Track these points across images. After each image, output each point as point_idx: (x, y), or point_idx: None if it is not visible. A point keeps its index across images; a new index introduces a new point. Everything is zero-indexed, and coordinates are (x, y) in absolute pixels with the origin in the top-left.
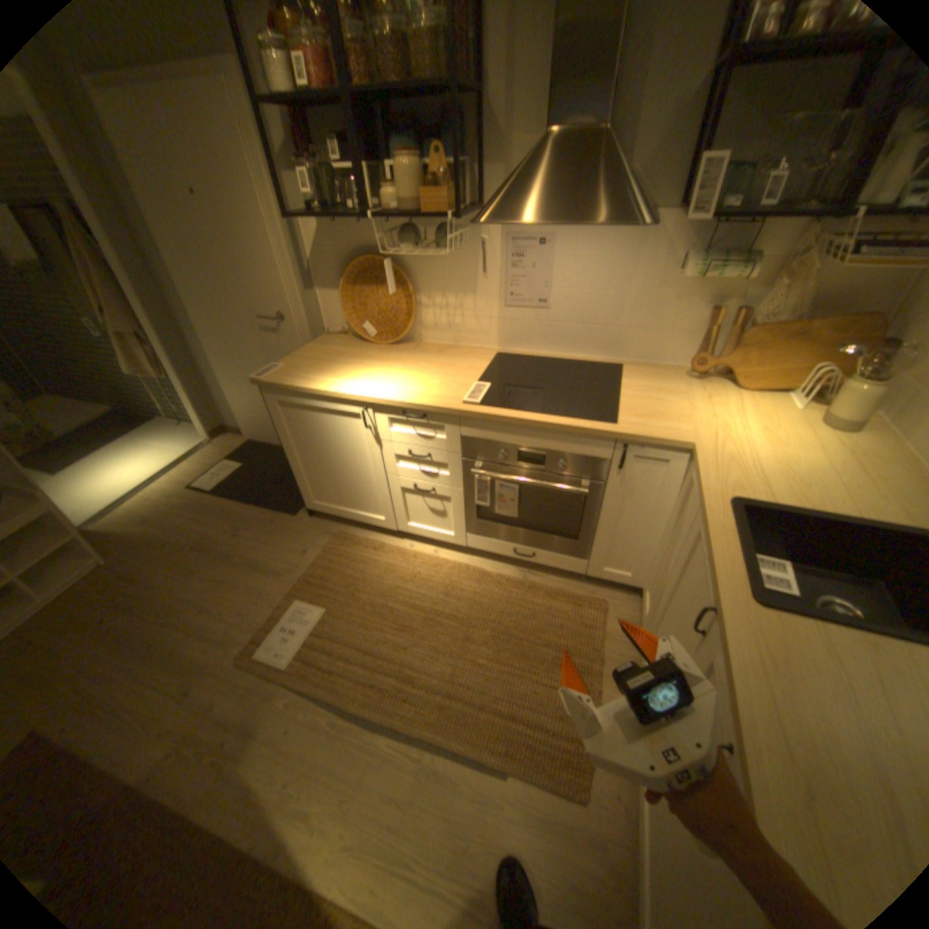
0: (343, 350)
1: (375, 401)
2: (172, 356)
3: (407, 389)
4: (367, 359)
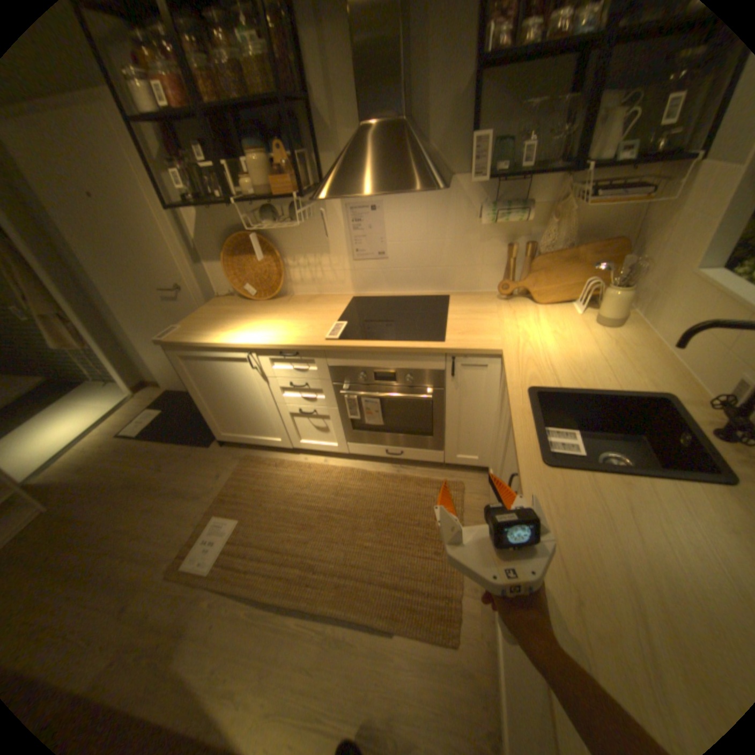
0: (230, 308)
1: (256, 347)
2: (92, 329)
3: (281, 334)
4: (250, 314)
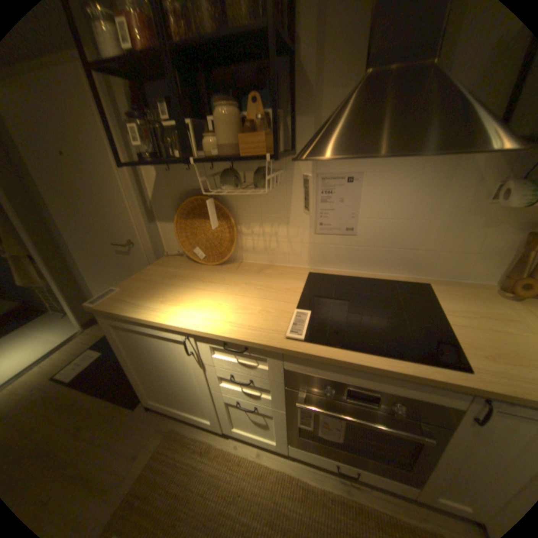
0: (176, 270)
1: (196, 332)
2: (56, 269)
3: (229, 317)
4: (195, 280)
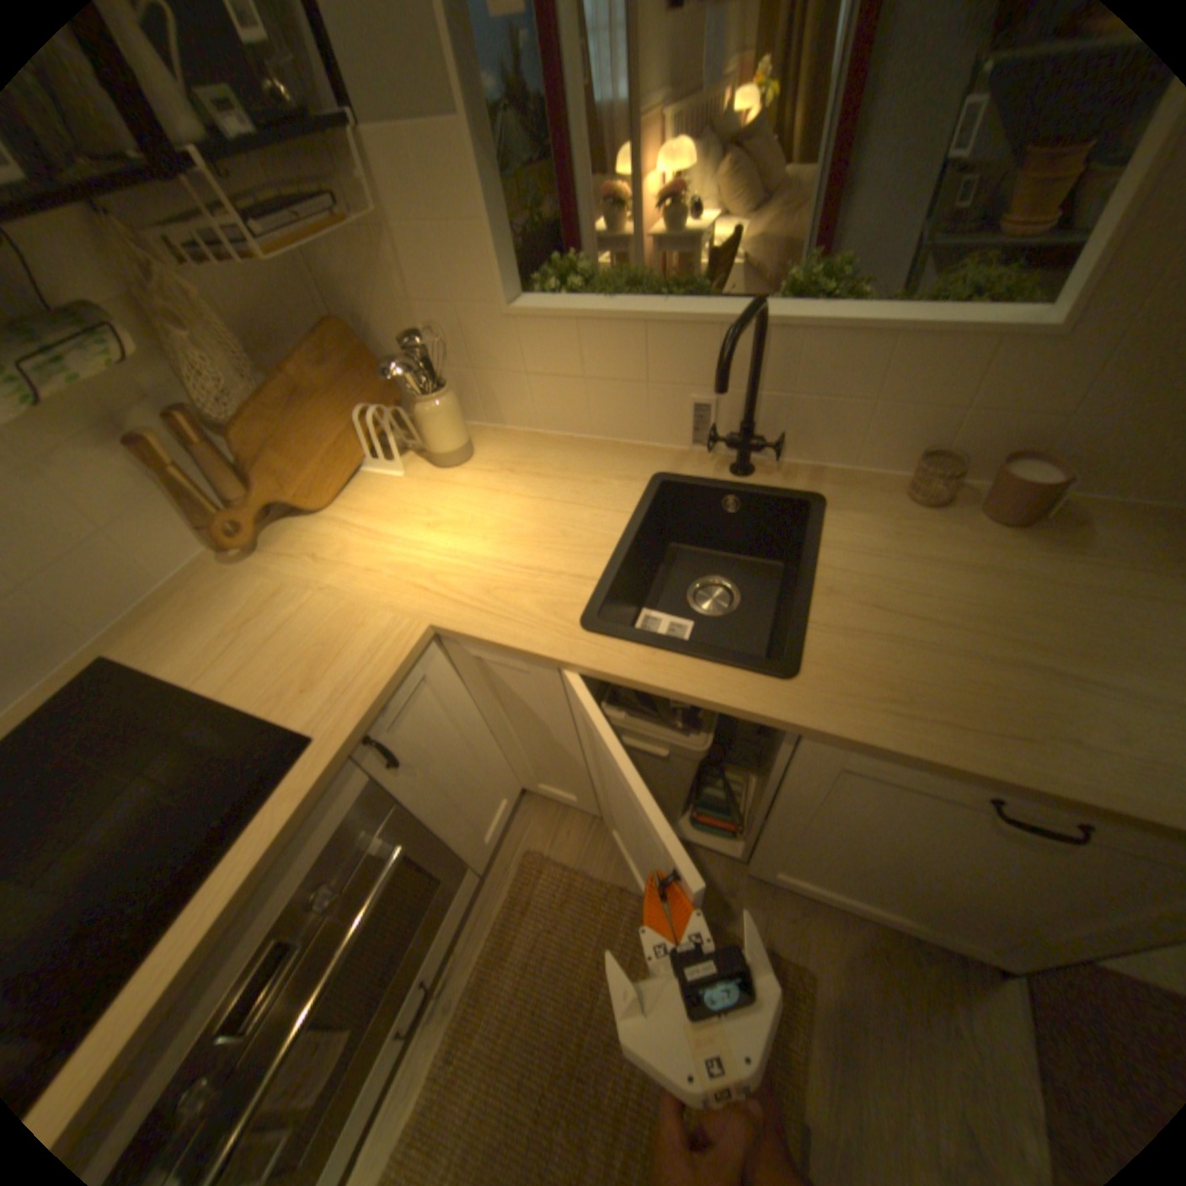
0: None
1: None
2: None
3: None
4: None
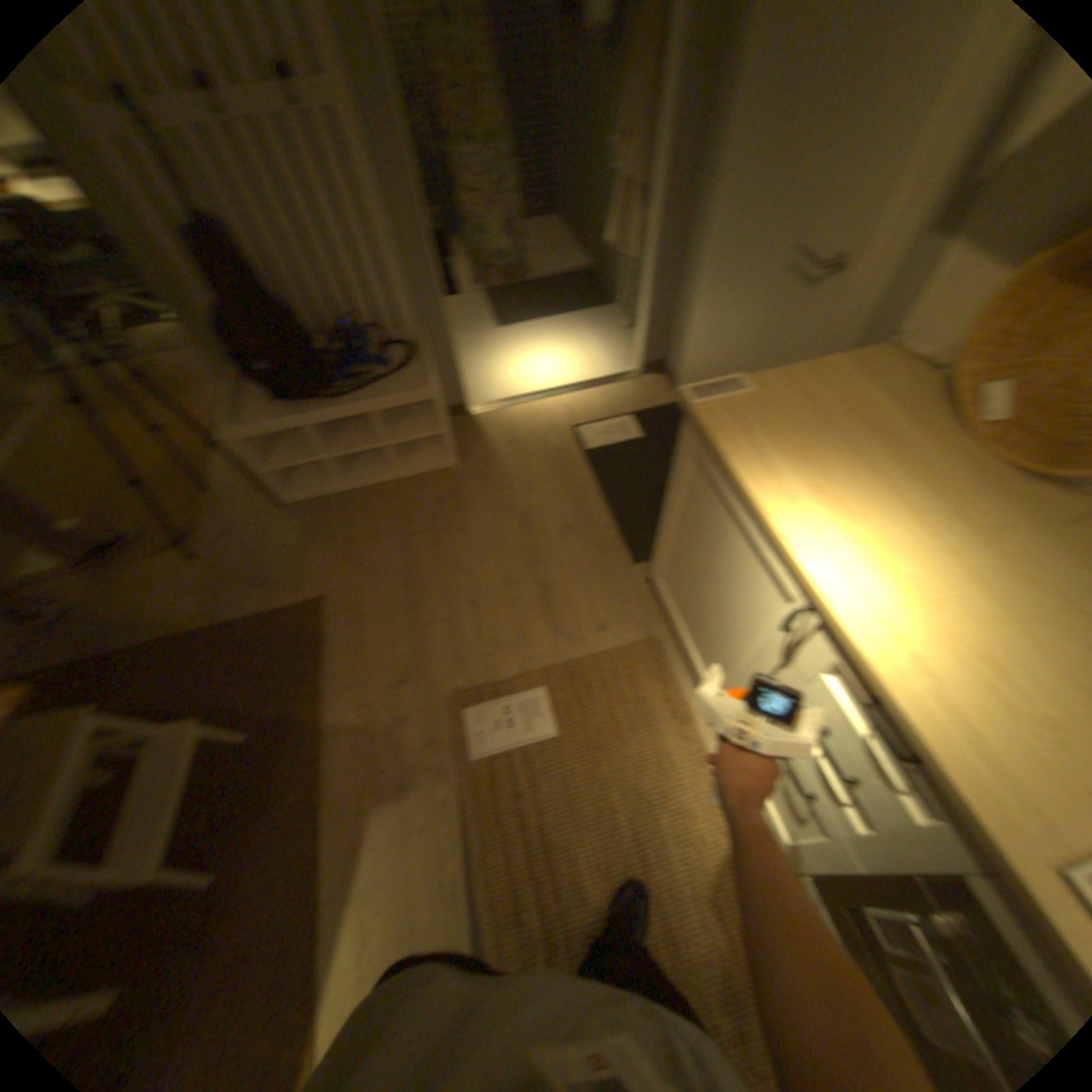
0: (891, 415)
1: (836, 630)
2: (663, 238)
3: (938, 664)
4: (921, 481)
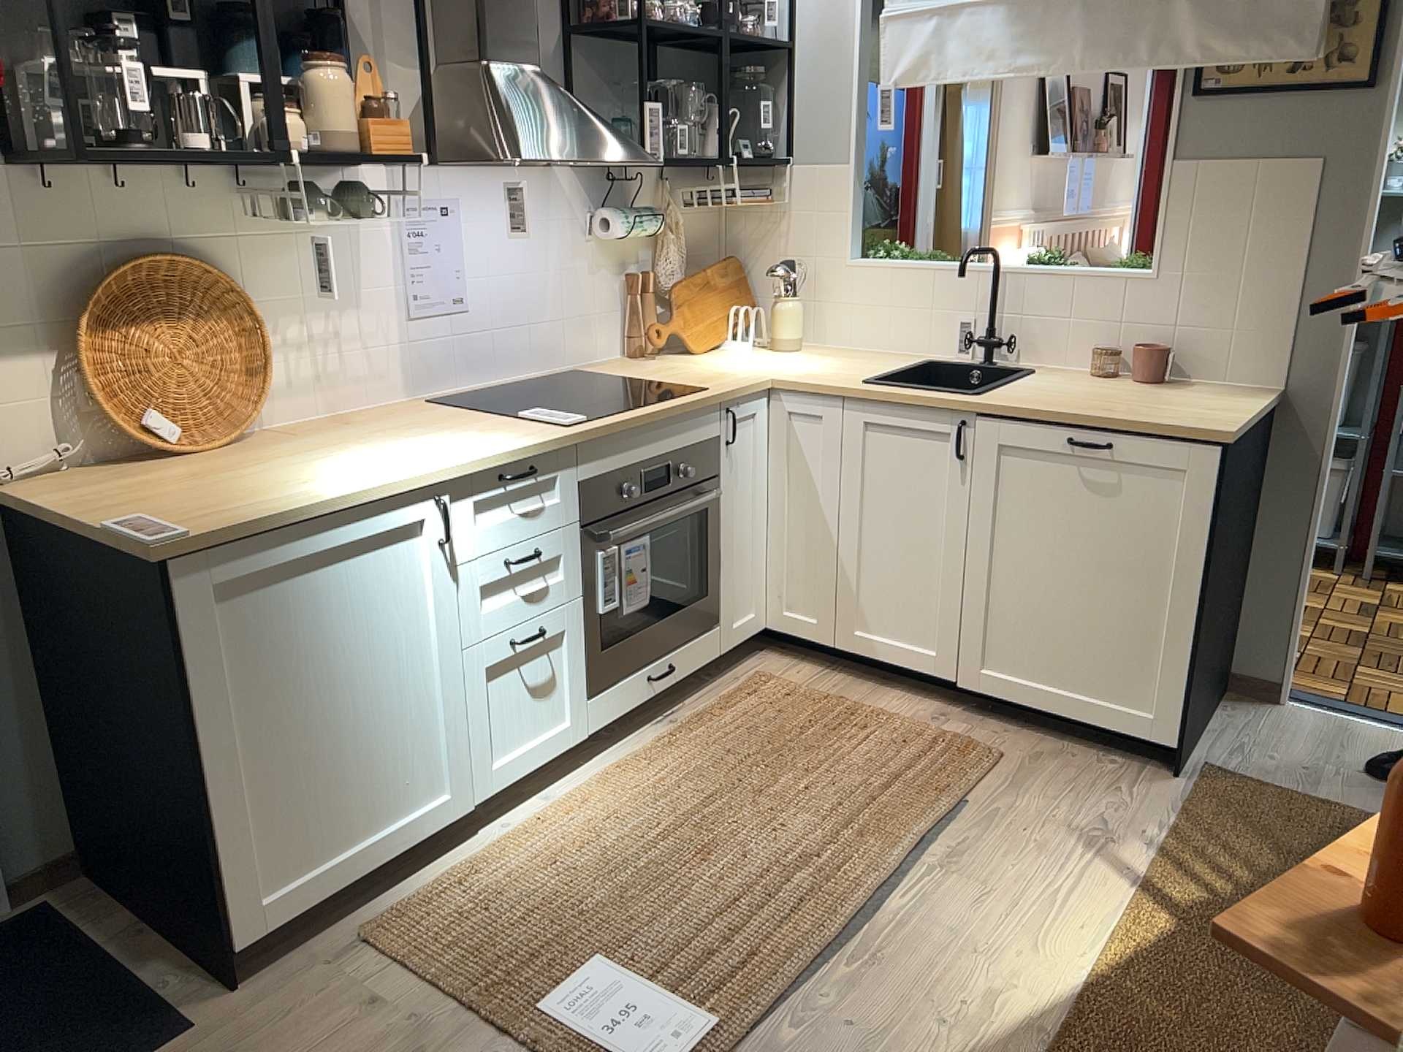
0: (164, 476)
1: (462, 471)
2: None
3: (465, 446)
4: (268, 462)
